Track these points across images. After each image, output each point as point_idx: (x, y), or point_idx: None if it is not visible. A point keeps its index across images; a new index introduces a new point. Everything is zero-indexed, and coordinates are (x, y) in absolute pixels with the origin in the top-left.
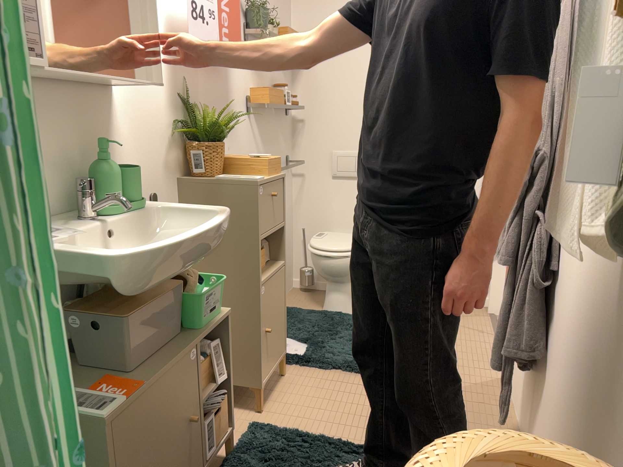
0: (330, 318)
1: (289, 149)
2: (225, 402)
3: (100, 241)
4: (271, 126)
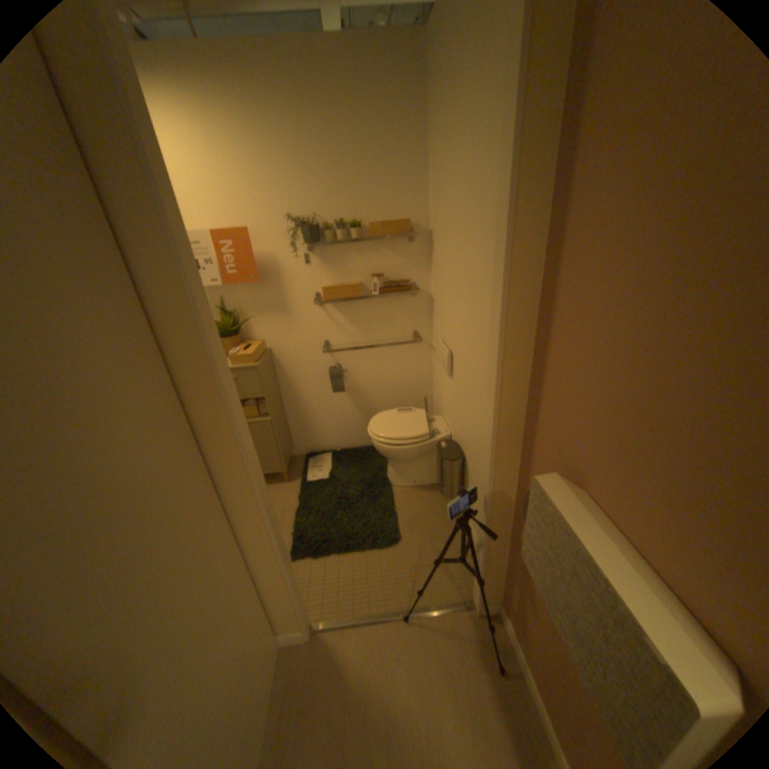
0: (374, 476)
1: (419, 323)
2: None
3: None
4: (367, 307)
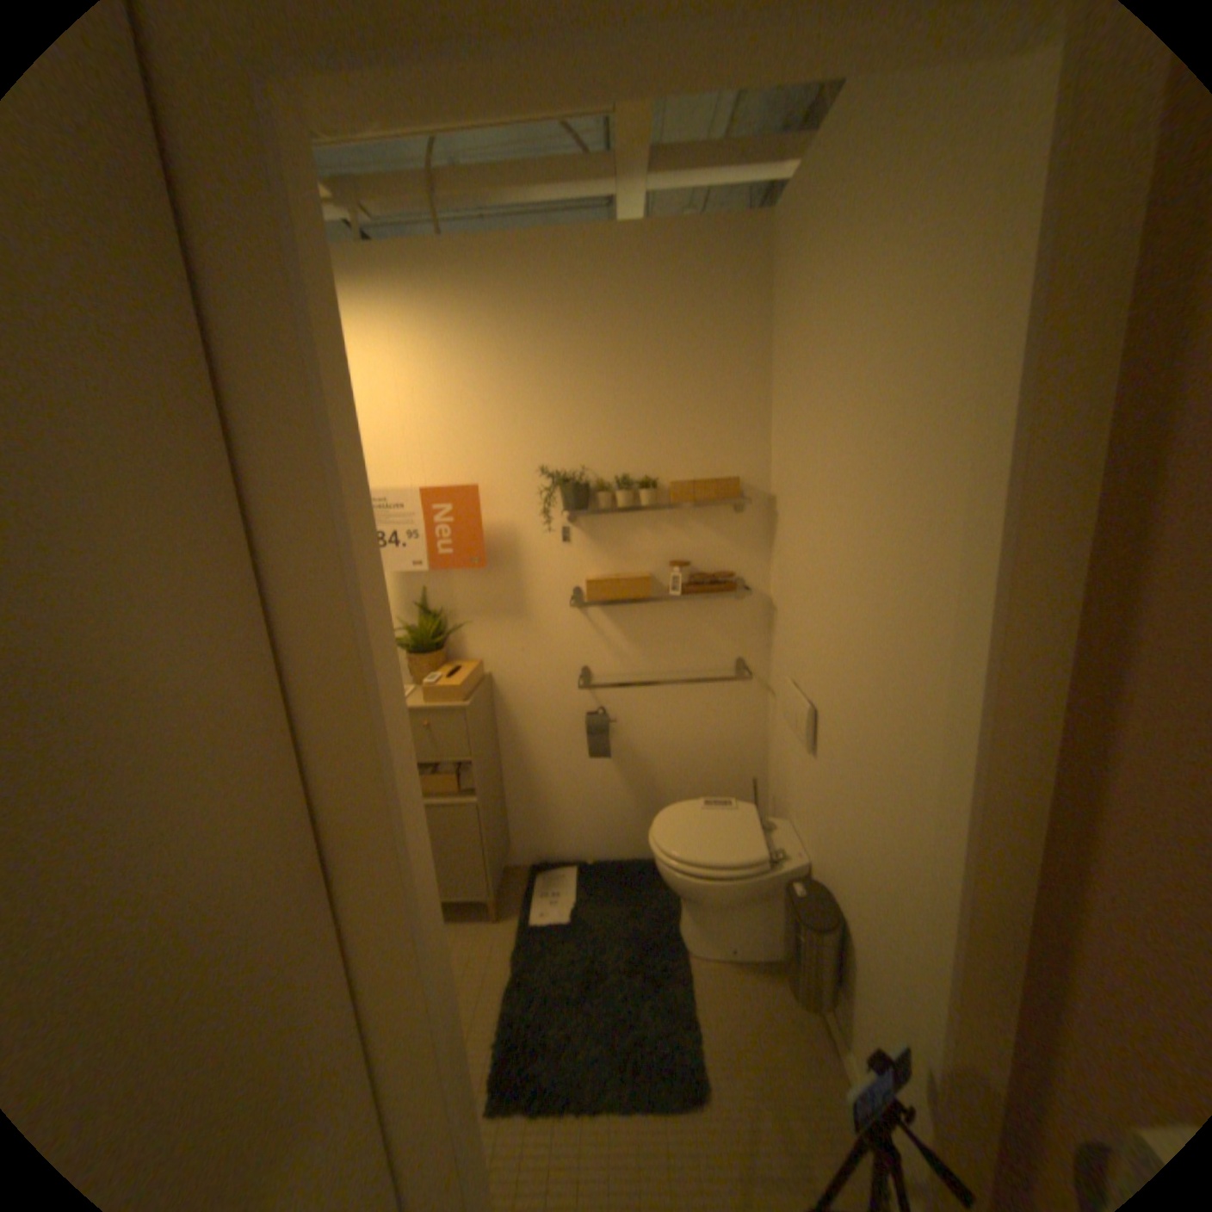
0: (655, 928)
1: (748, 645)
2: None
3: None
4: (659, 613)
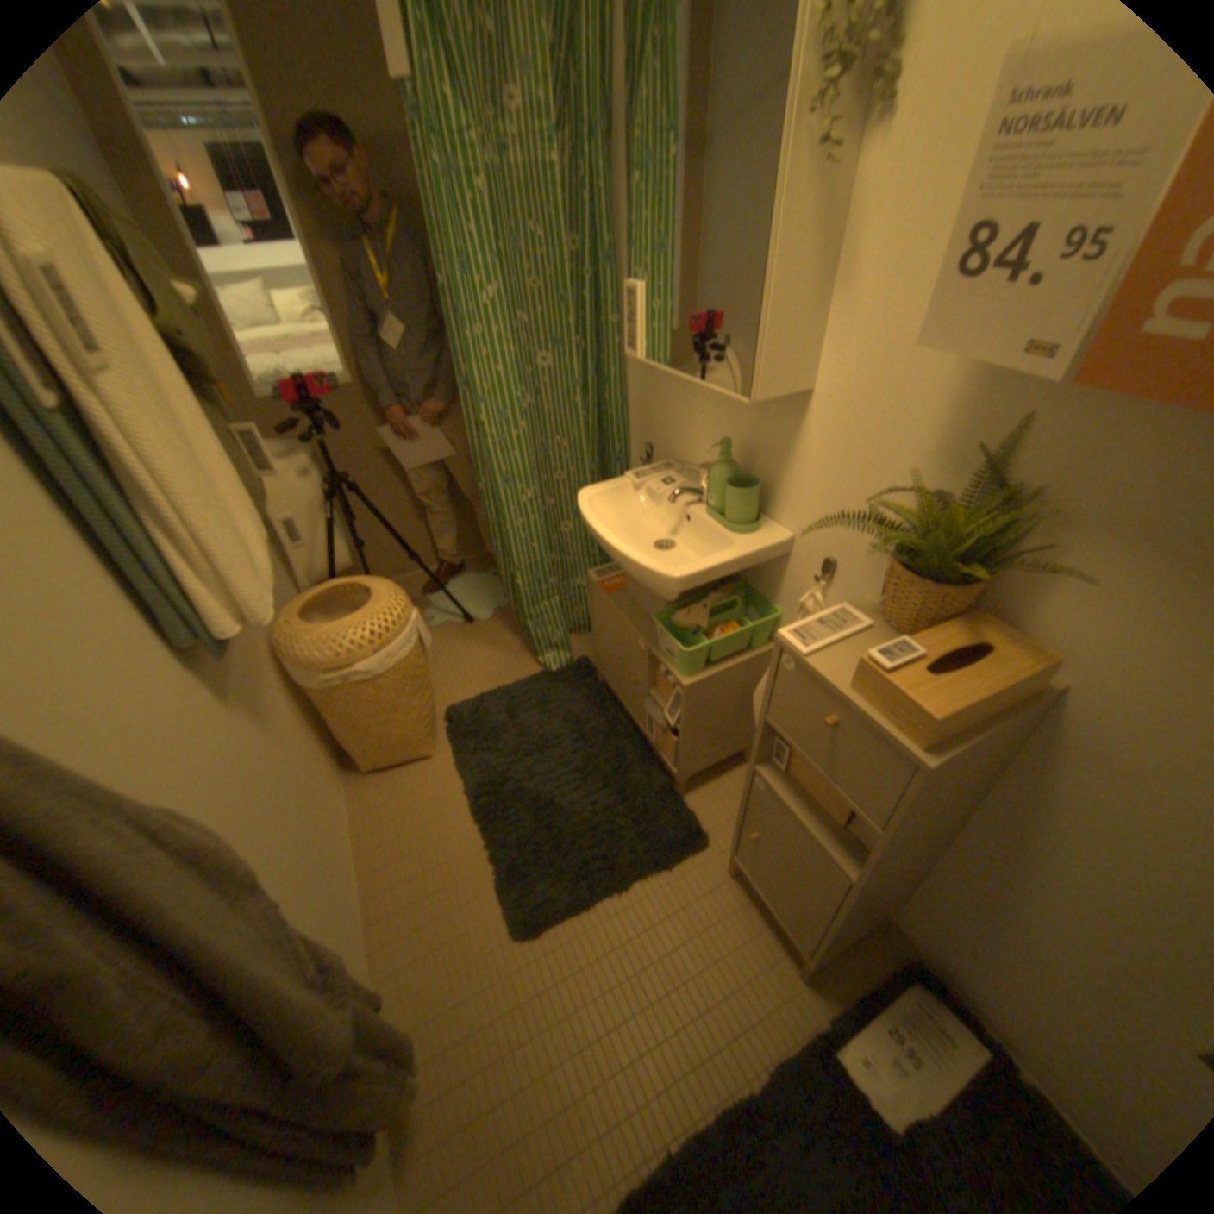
0: None
1: None
2: (670, 740)
3: (670, 509)
4: None
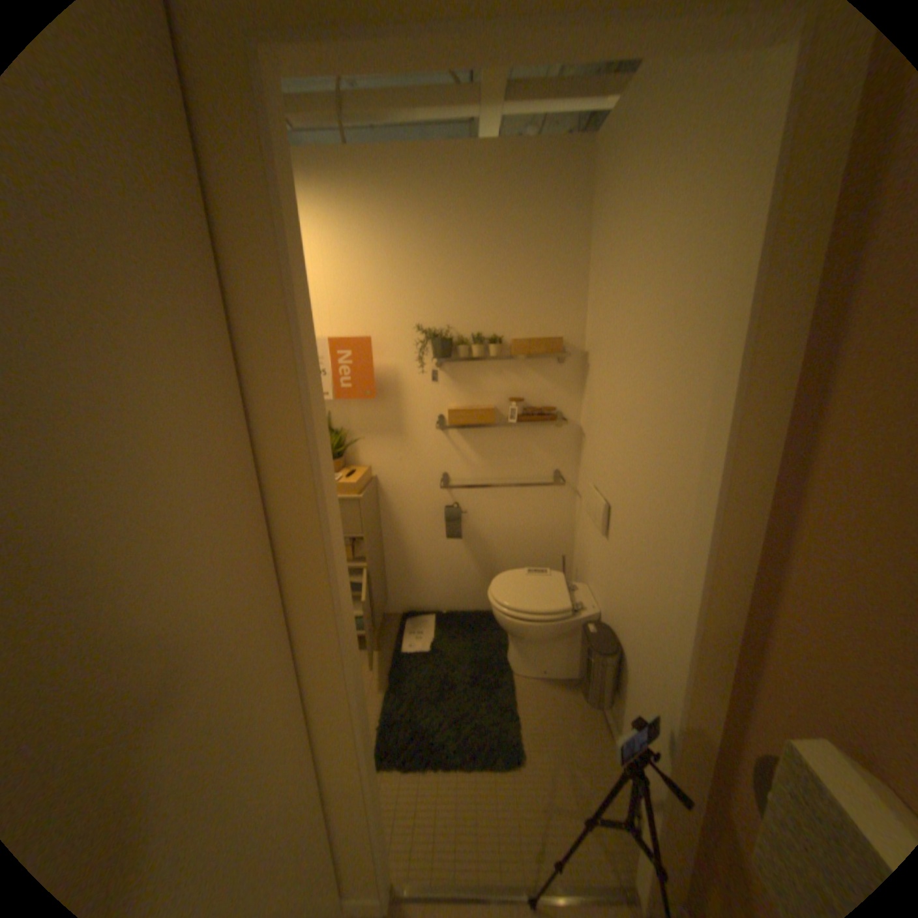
0: (490, 656)
1: (563, 461)
2: None
3: None
4: (500, 436)
